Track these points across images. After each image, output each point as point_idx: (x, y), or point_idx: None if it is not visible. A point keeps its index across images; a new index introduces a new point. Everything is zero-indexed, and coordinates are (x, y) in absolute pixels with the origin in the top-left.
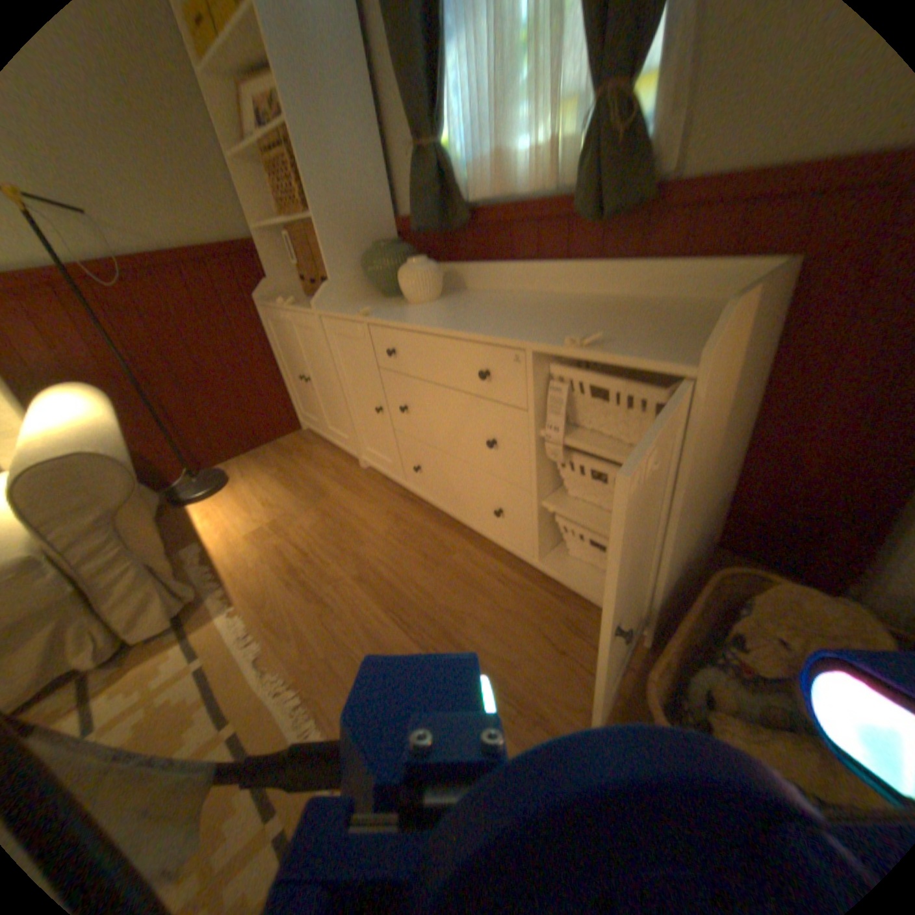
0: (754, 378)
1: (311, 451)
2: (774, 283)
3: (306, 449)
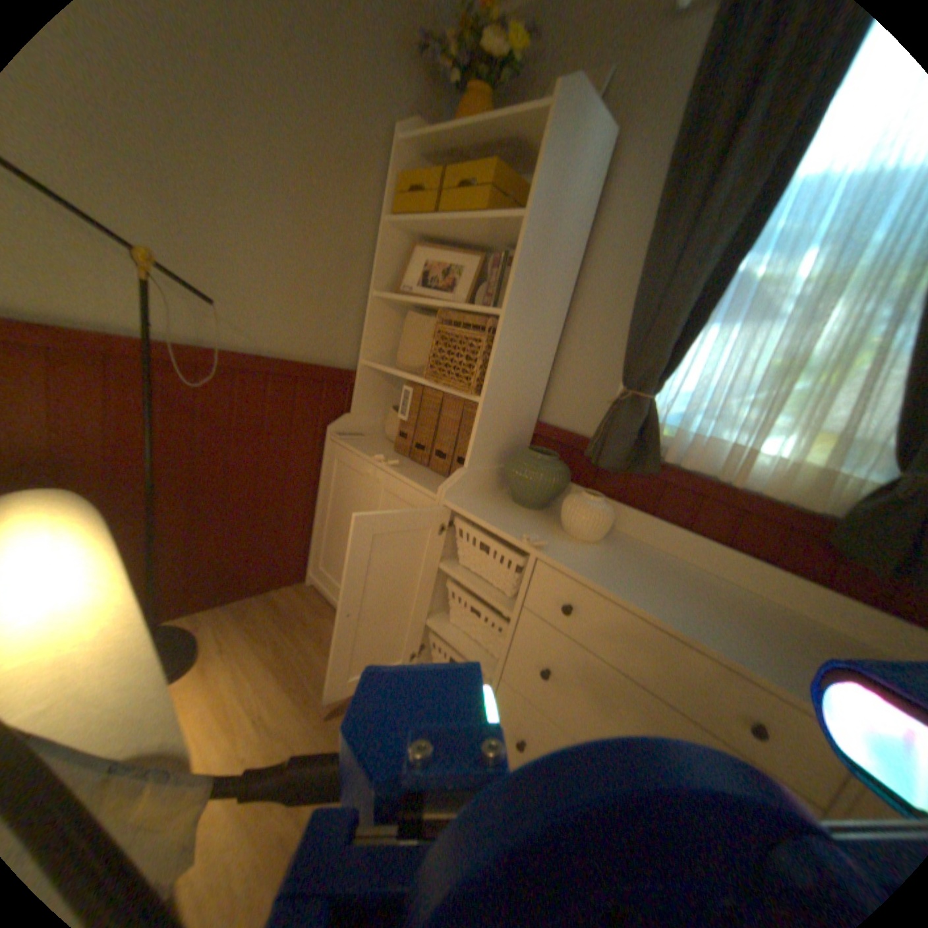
0: None
1: (322, 629)
2: None
3: (315, 622)
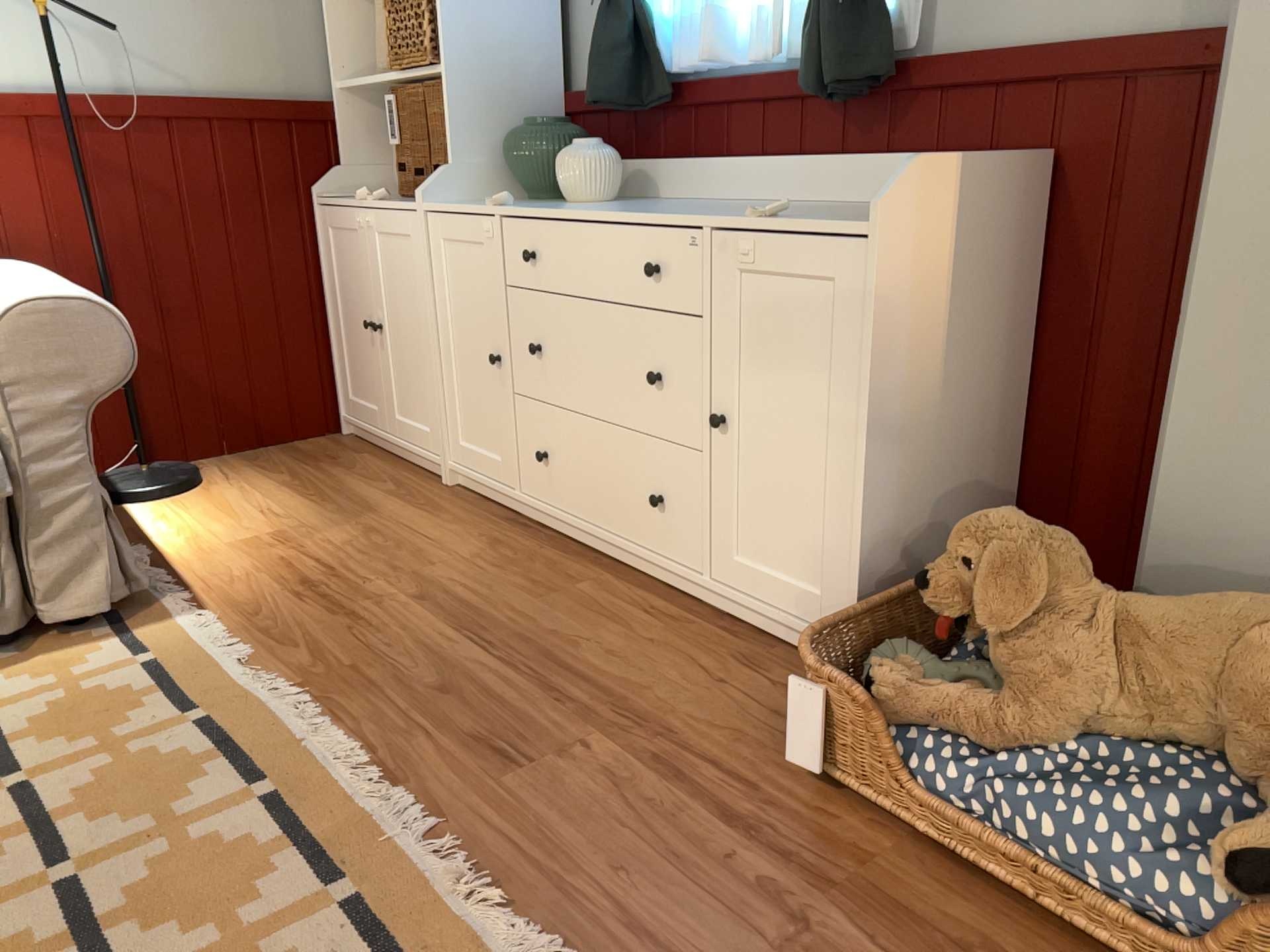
0: (986, 289)
1: (354, 460)
2: (980, 164)
3: (347, 457)
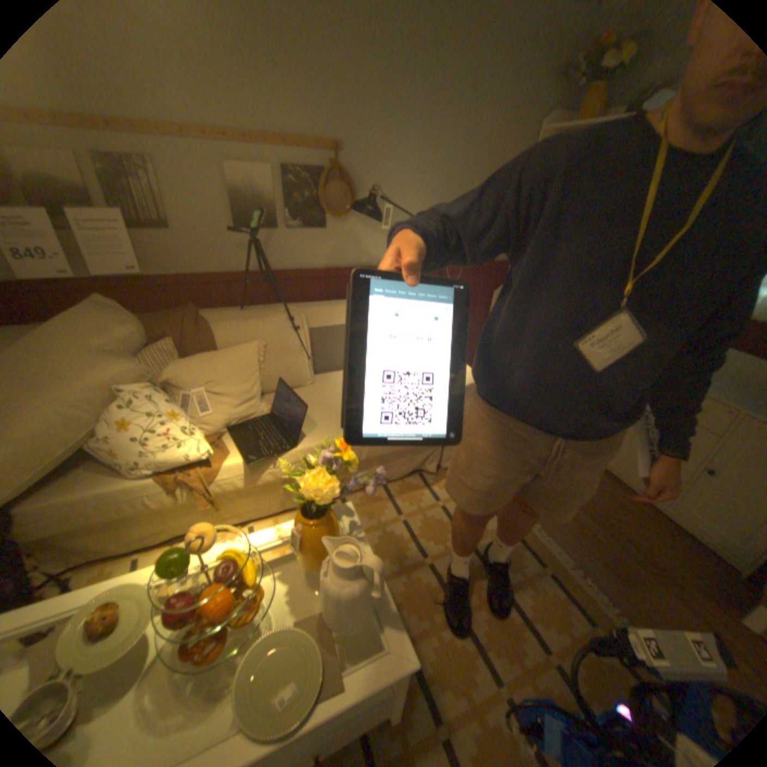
0: None
1: None
2: None
3: None
